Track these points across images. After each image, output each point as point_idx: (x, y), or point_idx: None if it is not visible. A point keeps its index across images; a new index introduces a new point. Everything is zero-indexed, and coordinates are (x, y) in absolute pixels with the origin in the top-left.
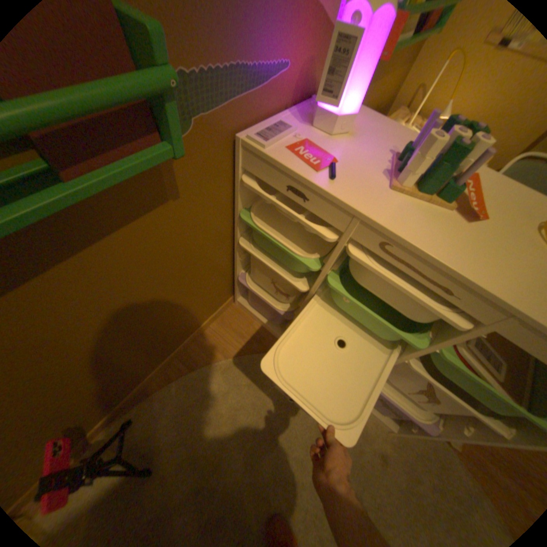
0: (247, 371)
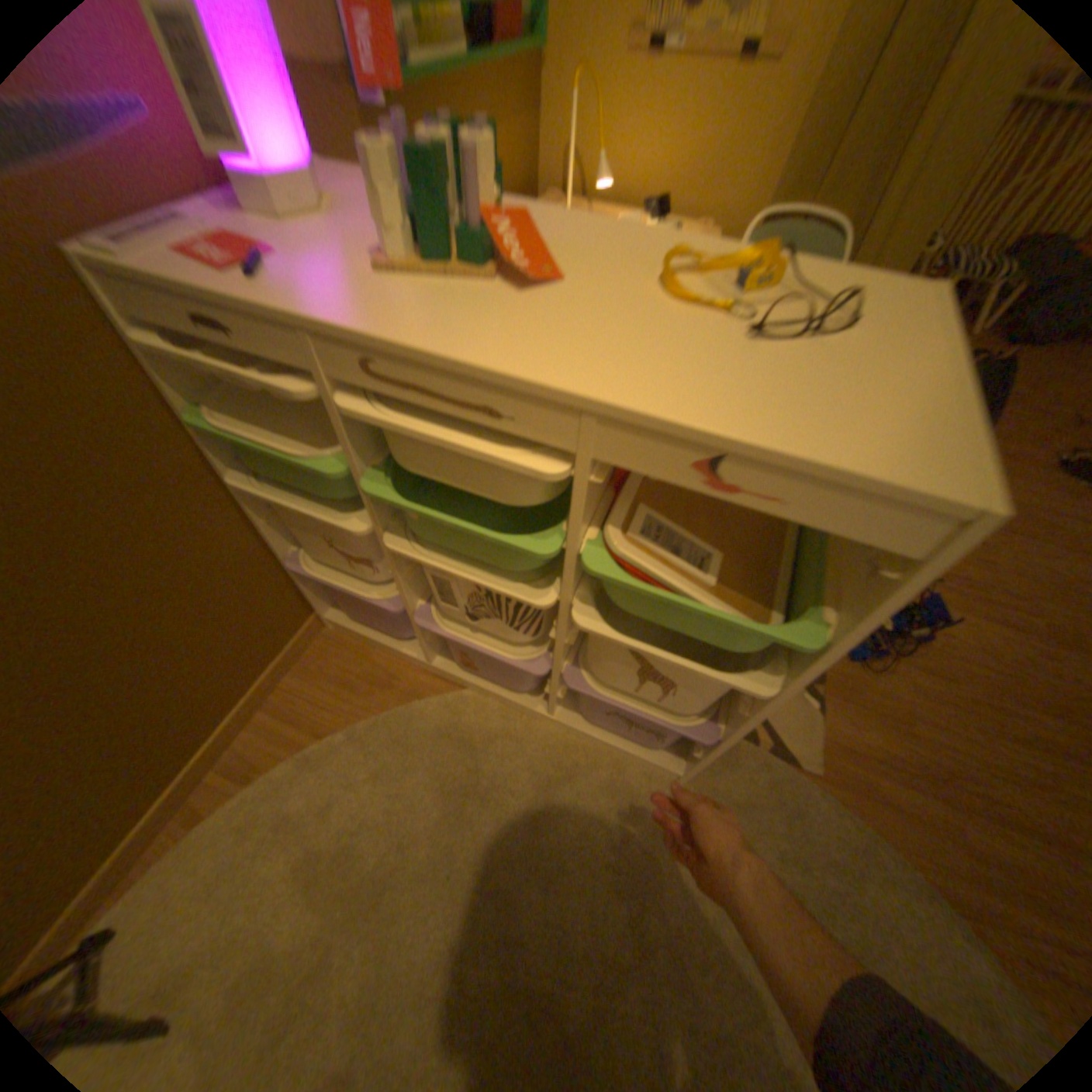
0: (365, 750)
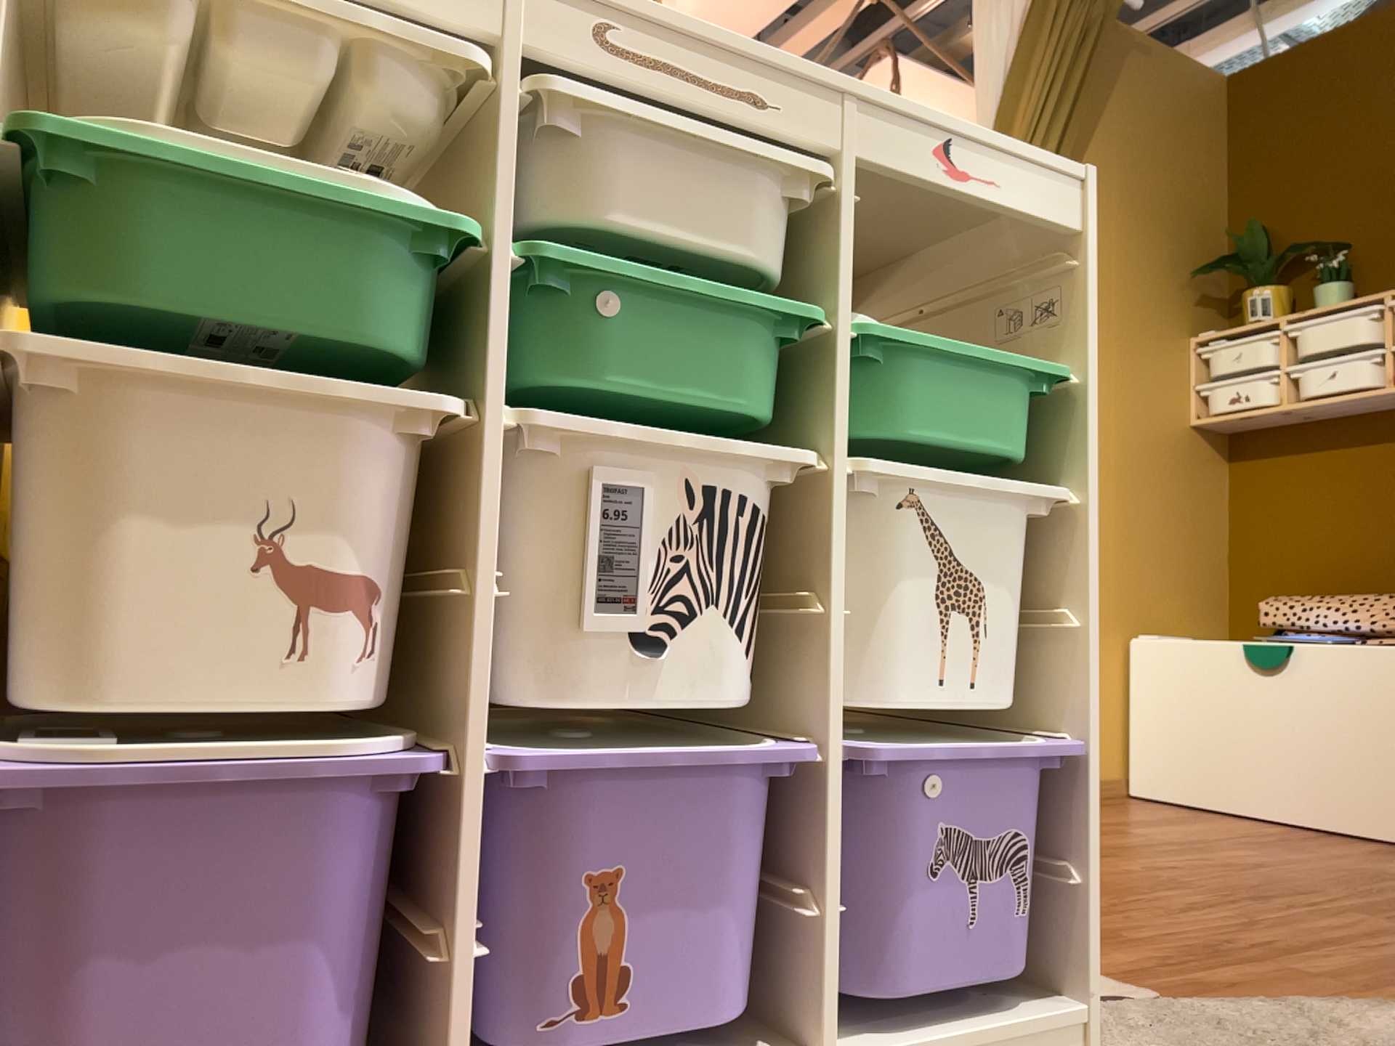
0: None
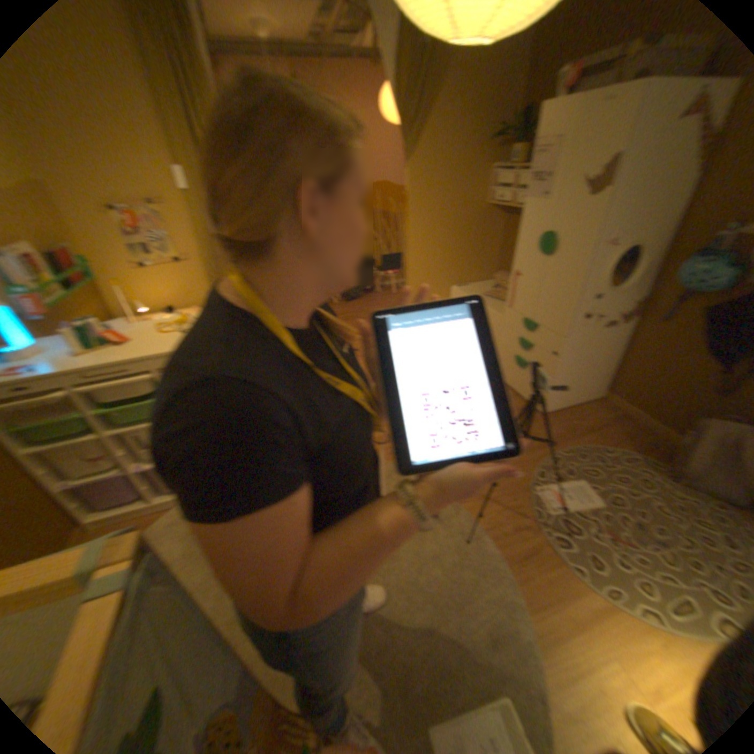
0: None
